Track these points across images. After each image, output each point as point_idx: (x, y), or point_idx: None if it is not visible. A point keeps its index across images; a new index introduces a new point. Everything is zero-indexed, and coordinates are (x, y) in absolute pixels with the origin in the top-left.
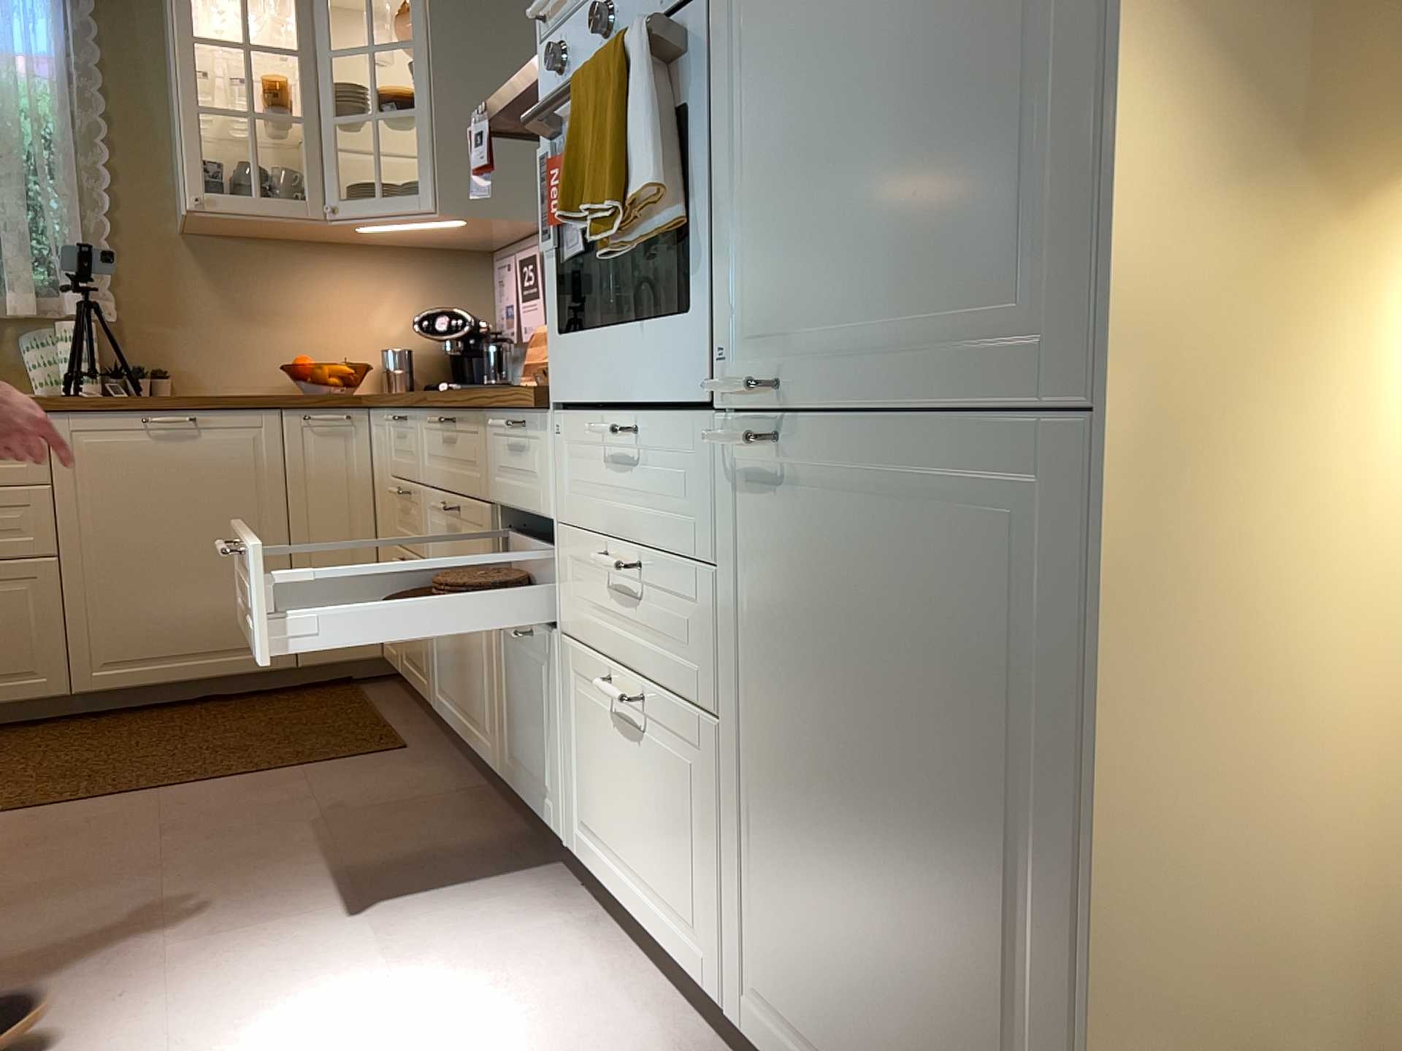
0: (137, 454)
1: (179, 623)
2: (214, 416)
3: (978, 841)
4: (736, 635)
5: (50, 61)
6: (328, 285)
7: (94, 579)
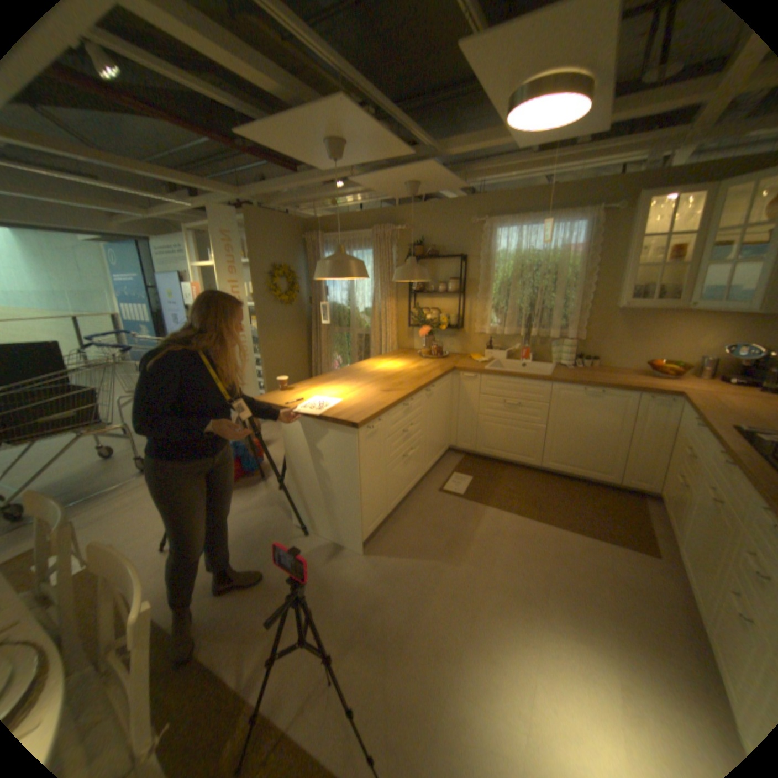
0: (579, 399)
1: (580, 457)
2: (612, 391)
3: None
4: None
5: (582, 246)
6: (681, 326)
7: (555, 435)
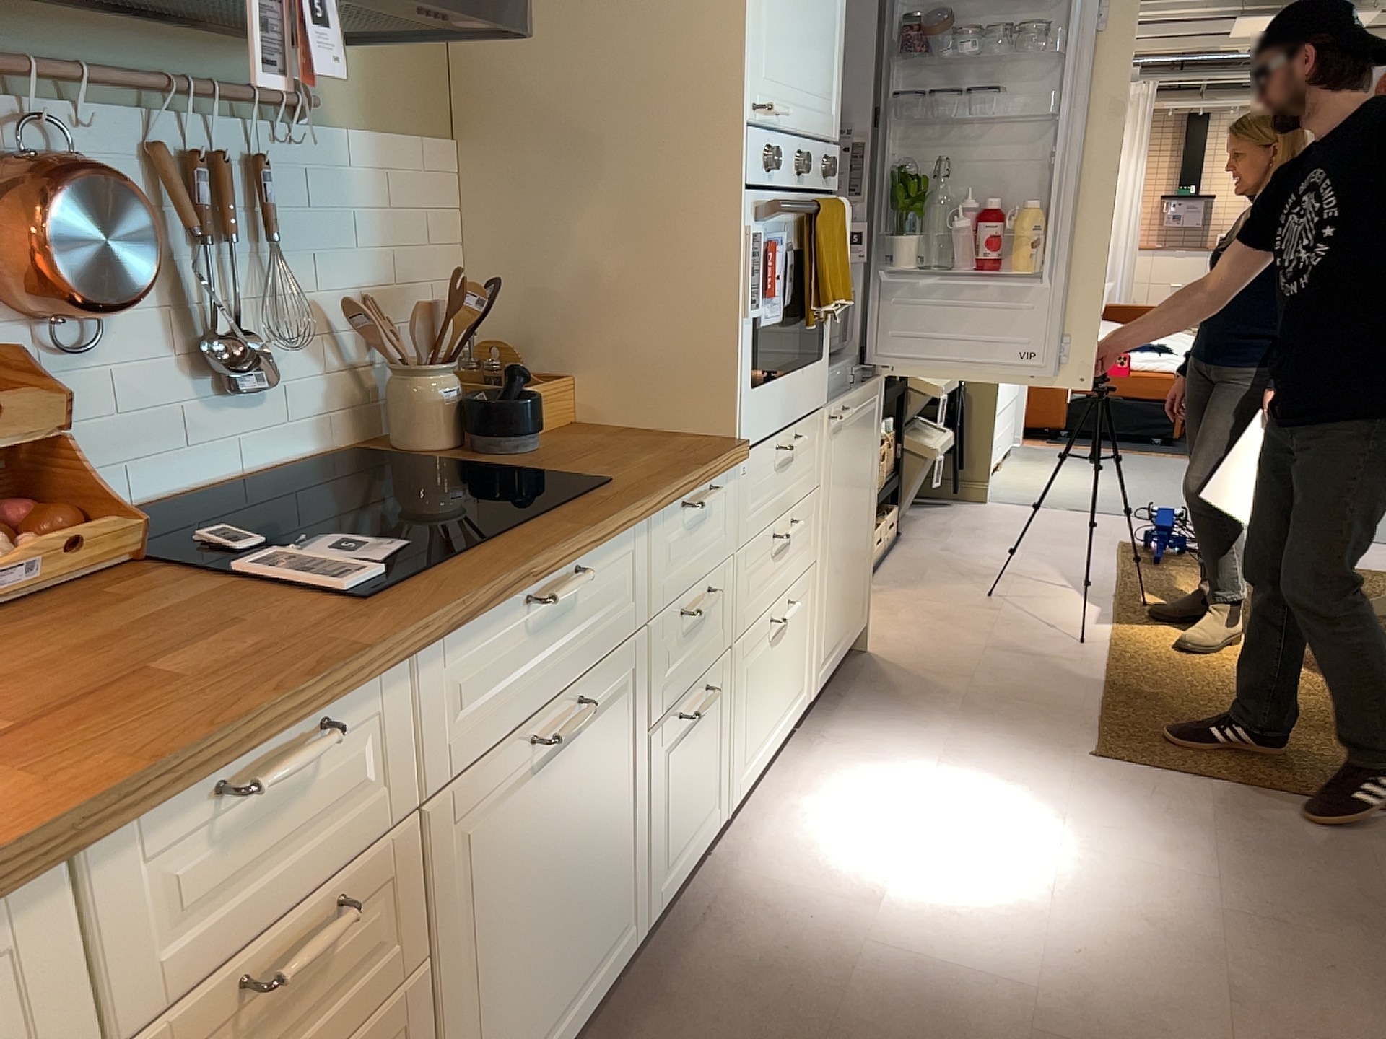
0: None
1: None
2: None
3: (865, 505)
4: (826, 508)
5: None
6: None
7: None
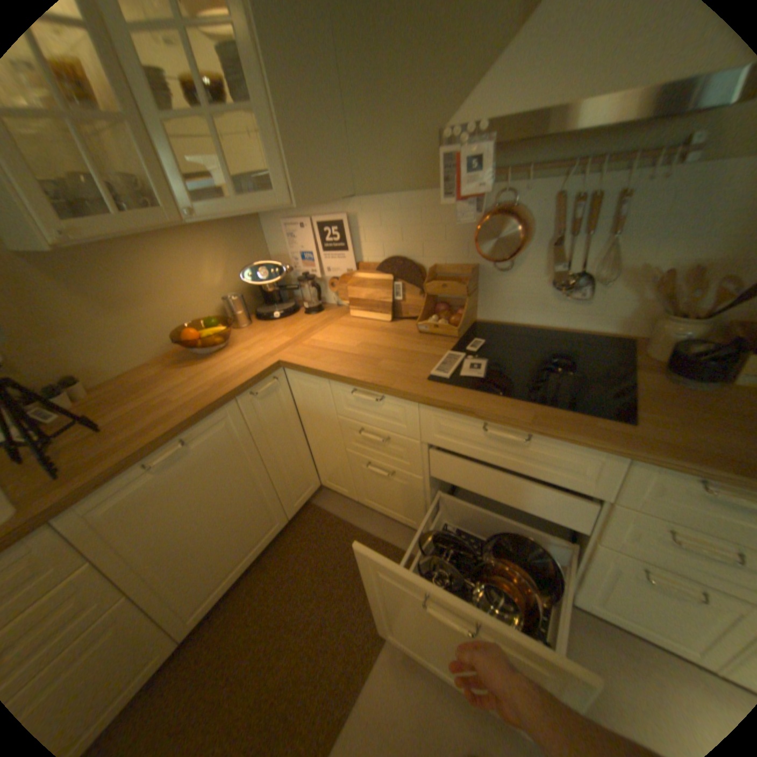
0: (148, 492)
1: (225, 556)
2: (194, 429)
3: None
4: None
5: None
6: (163, 262)
7: (160, 583)
